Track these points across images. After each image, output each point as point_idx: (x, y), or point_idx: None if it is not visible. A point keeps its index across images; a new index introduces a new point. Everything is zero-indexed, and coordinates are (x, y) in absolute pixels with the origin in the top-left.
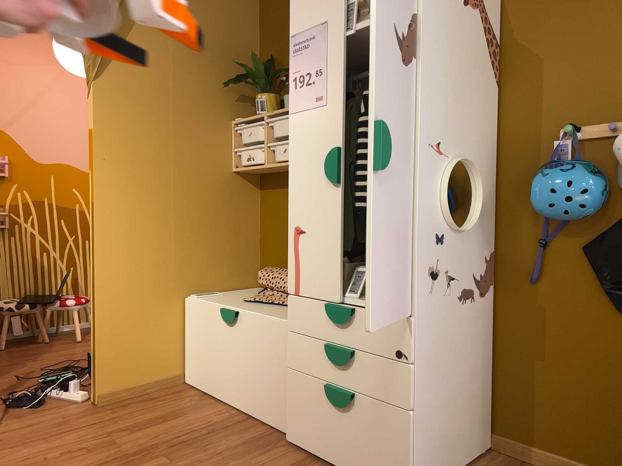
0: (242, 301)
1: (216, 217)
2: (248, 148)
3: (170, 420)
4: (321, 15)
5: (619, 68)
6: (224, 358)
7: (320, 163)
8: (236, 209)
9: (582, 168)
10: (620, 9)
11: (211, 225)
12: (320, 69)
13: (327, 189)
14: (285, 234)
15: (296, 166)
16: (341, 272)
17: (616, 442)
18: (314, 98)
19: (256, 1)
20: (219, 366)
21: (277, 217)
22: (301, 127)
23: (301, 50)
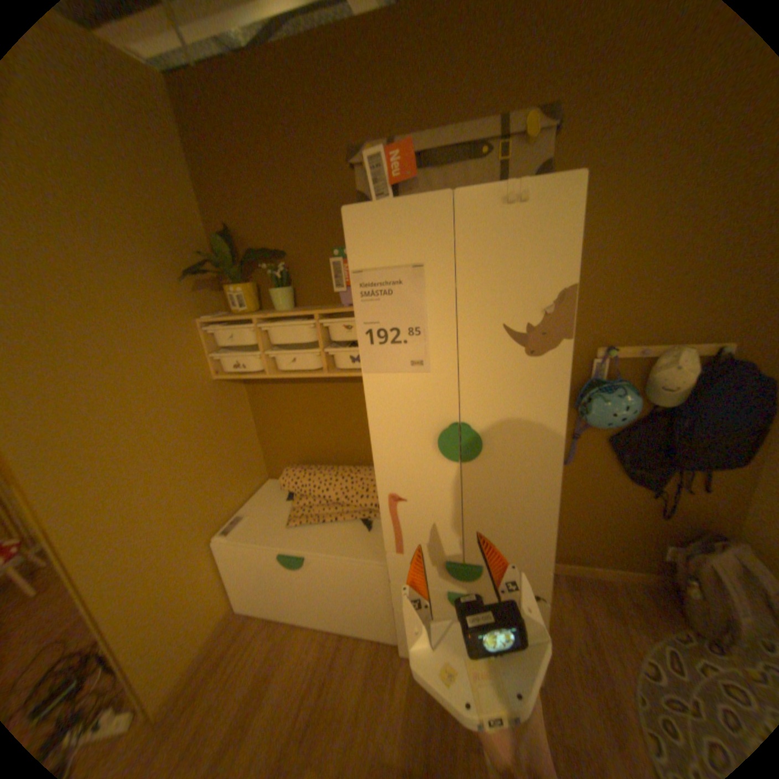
0: (287, 527)
1: (213, 439)
2: (234, 354)
3: (266, 691)
4: (410, 251)
5: (654, 299)
6: (290, 593)
7: (424, 435)
8: (229, 418)
9: (631, 391)
10: (662, 243)
11: (210, 451)
12: (416, 327)
13: (438, 463)
14: (293, 429)
15: (383, 434)
16: (462, 538)
17: (617, 553)
18: (408, 361)
19: (175, 137)
20: (286, 599)
21: (279, 413)
22: (388, 391)
23: (377, 295)
